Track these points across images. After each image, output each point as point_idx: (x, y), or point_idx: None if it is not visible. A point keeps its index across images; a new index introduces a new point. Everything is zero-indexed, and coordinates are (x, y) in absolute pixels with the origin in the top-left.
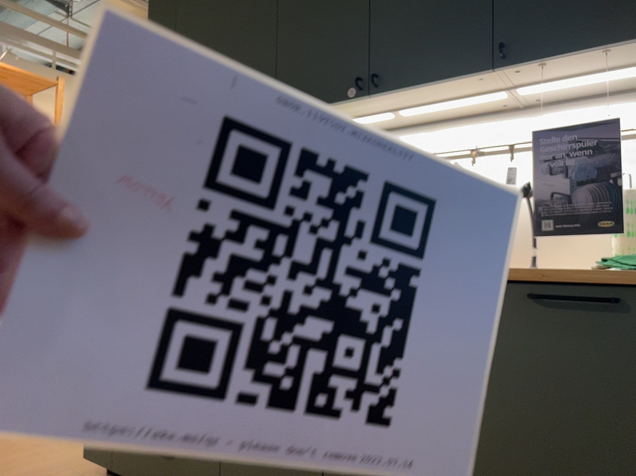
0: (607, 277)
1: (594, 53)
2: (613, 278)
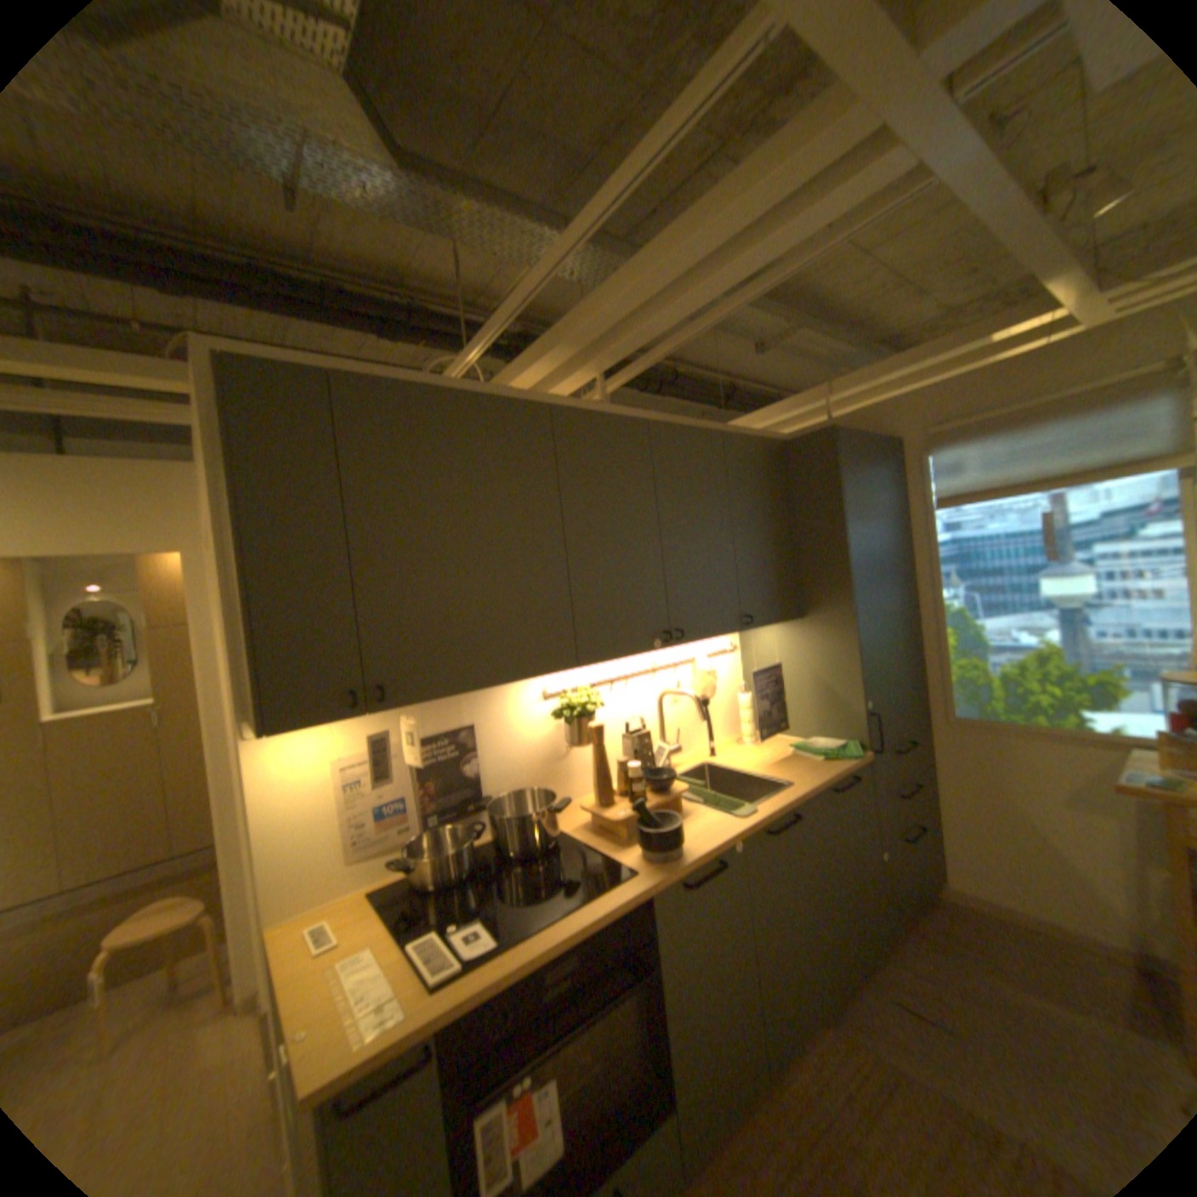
0: (854, 768)
1: (772, 624)
2: (849, 767)
